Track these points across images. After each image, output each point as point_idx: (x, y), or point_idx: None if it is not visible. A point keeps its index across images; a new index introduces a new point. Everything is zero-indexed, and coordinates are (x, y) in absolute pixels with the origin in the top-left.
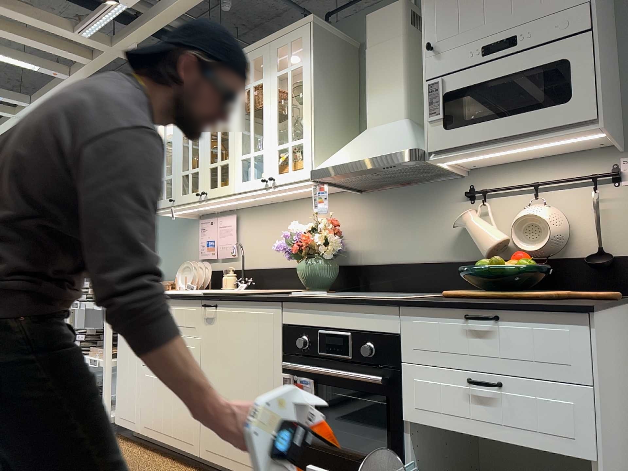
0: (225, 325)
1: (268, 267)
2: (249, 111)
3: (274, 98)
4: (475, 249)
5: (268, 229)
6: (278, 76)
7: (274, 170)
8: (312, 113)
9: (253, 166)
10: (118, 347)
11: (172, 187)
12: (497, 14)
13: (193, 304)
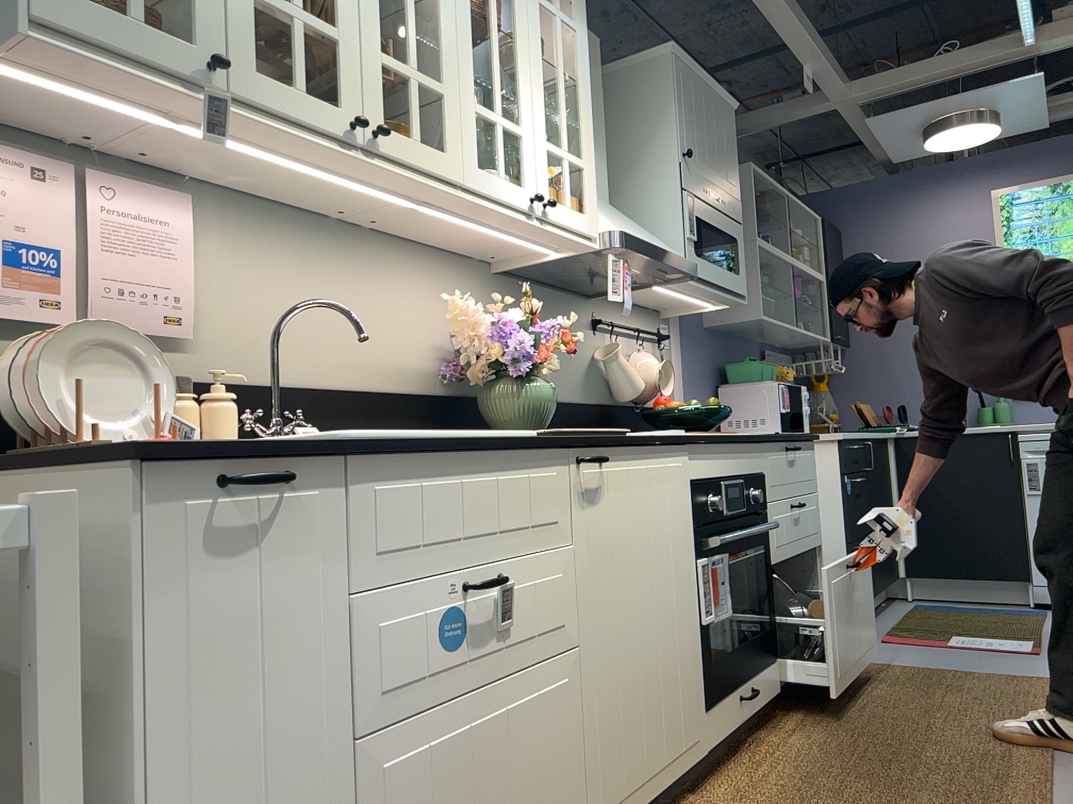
0: (622, 500)
1: (310, 385)
2: (464, 5)
3: (537, 40)
4: (602, 390)
5: (305, 282)
6: (542, 4)
7: (545, 189)
8: (592, 128)
9: (500, 151)
10: (133, 757)
11: (199, 4)
12: (714, 165)
13: (549, 459)
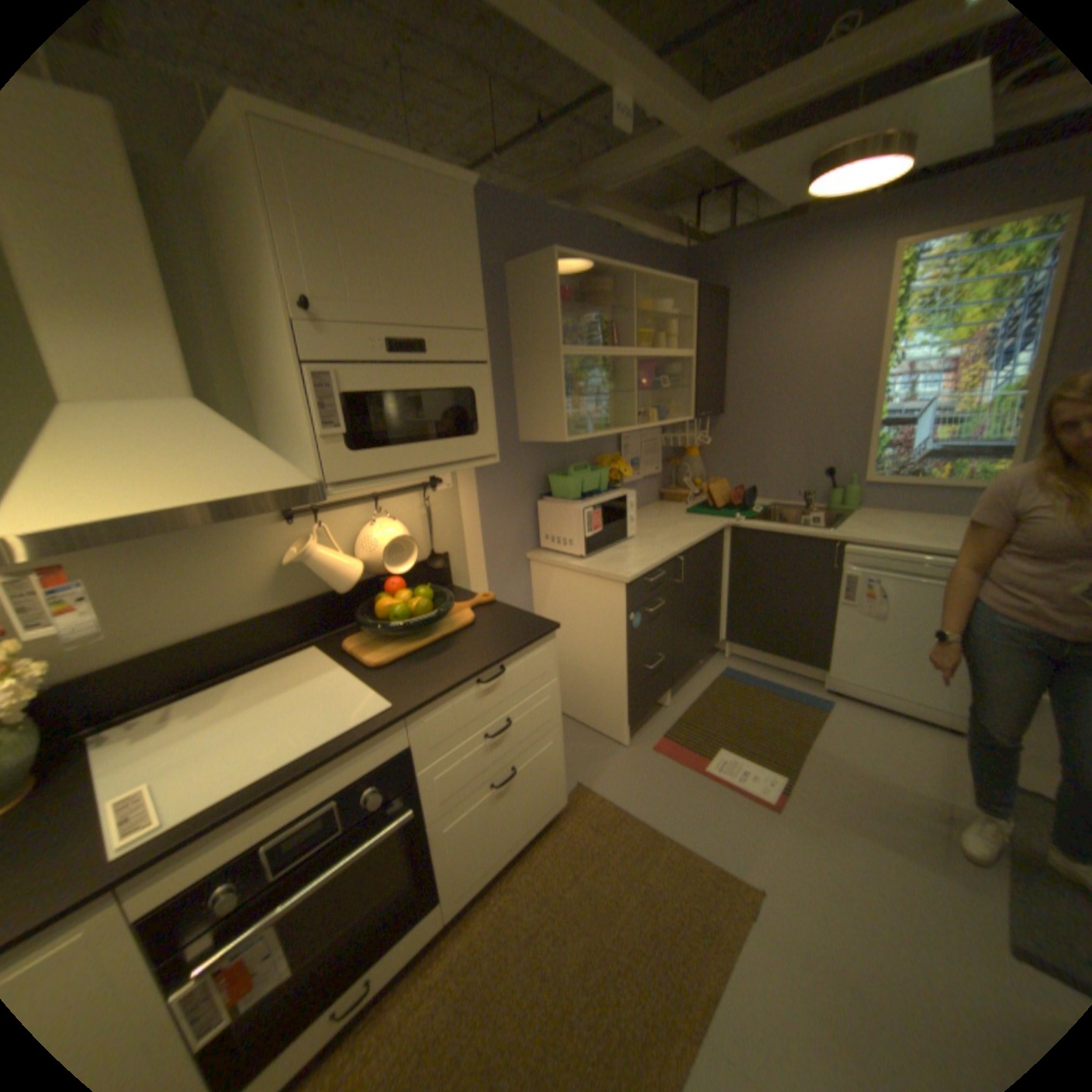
0: None
1: None
2: None
3: None
4: (307, 583)
5: None
6: None
7: None
8: None
9: None
10: None
11: None
12: (401, 295)
13: None
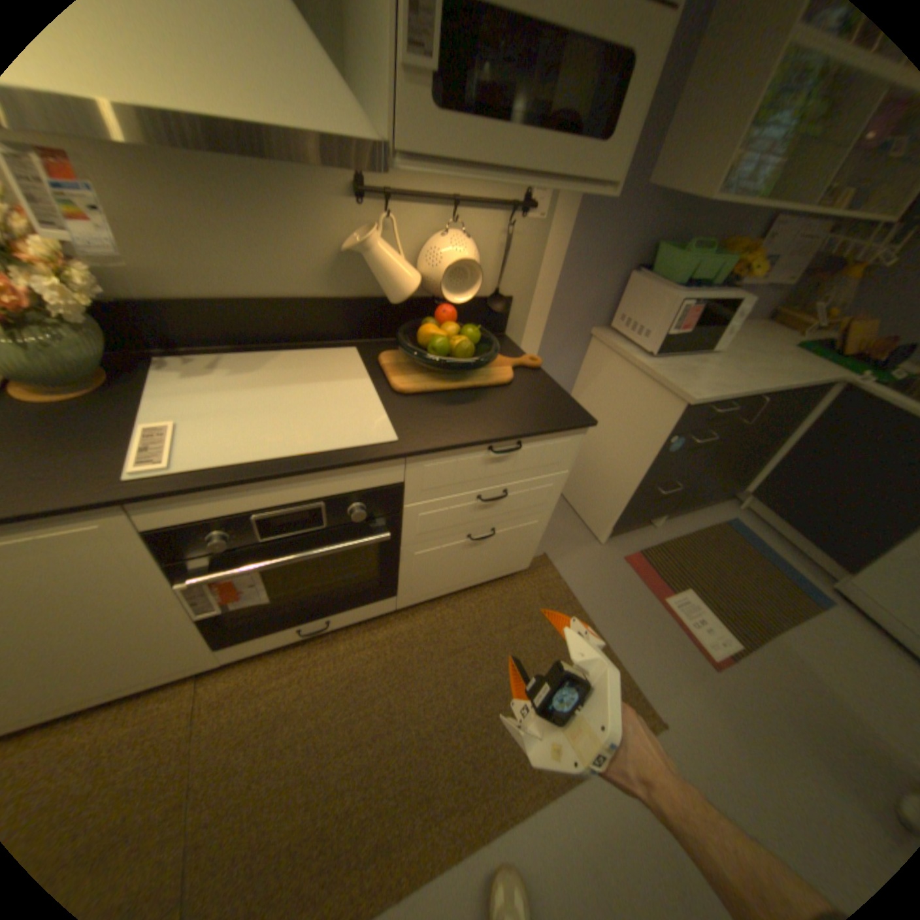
0: None
1: None
2: None
3: None
4: (364, 281)
5: None
6: None
7: None
8: None
9: None
10: None
11: None
12: None
13: None
